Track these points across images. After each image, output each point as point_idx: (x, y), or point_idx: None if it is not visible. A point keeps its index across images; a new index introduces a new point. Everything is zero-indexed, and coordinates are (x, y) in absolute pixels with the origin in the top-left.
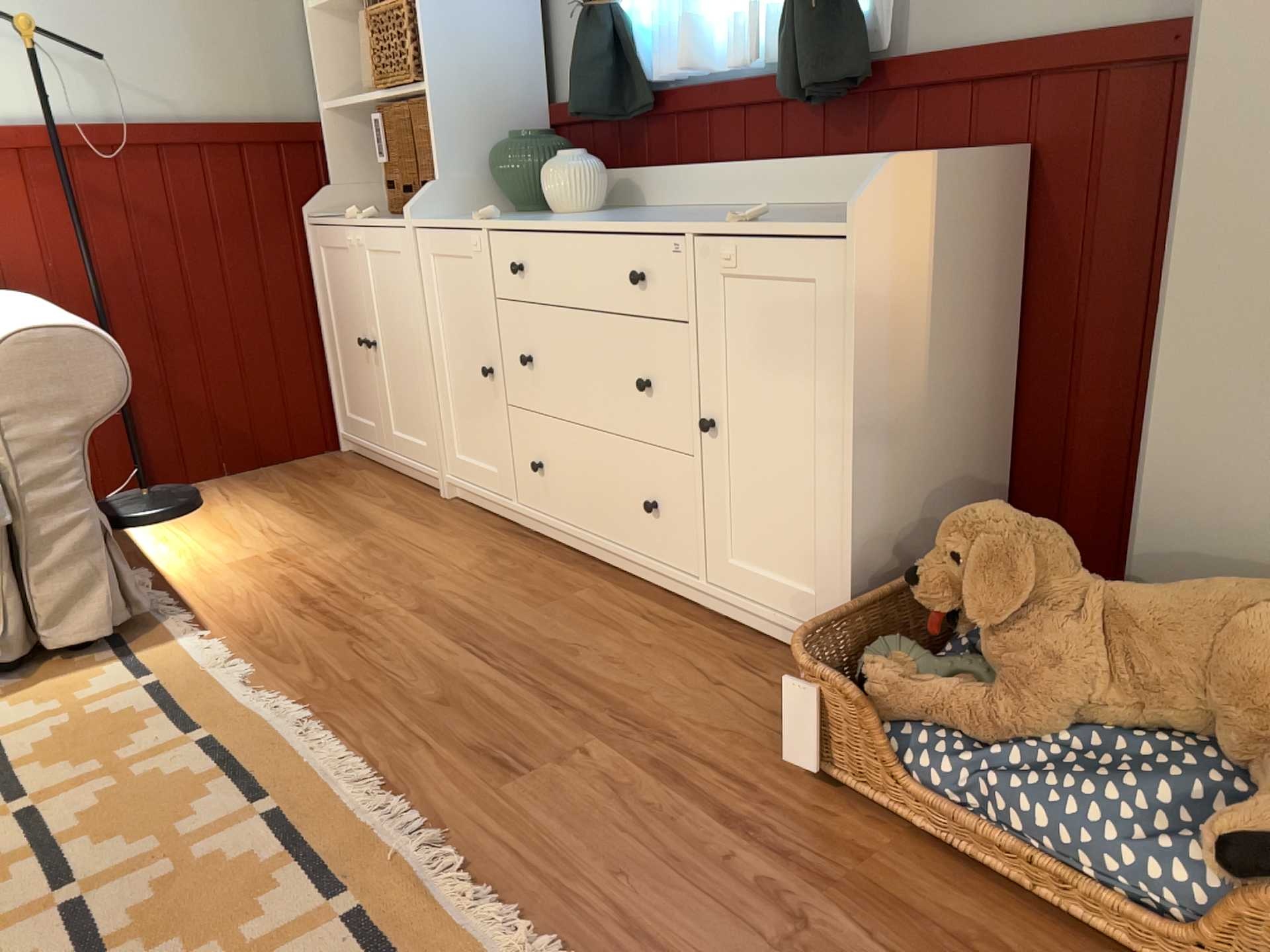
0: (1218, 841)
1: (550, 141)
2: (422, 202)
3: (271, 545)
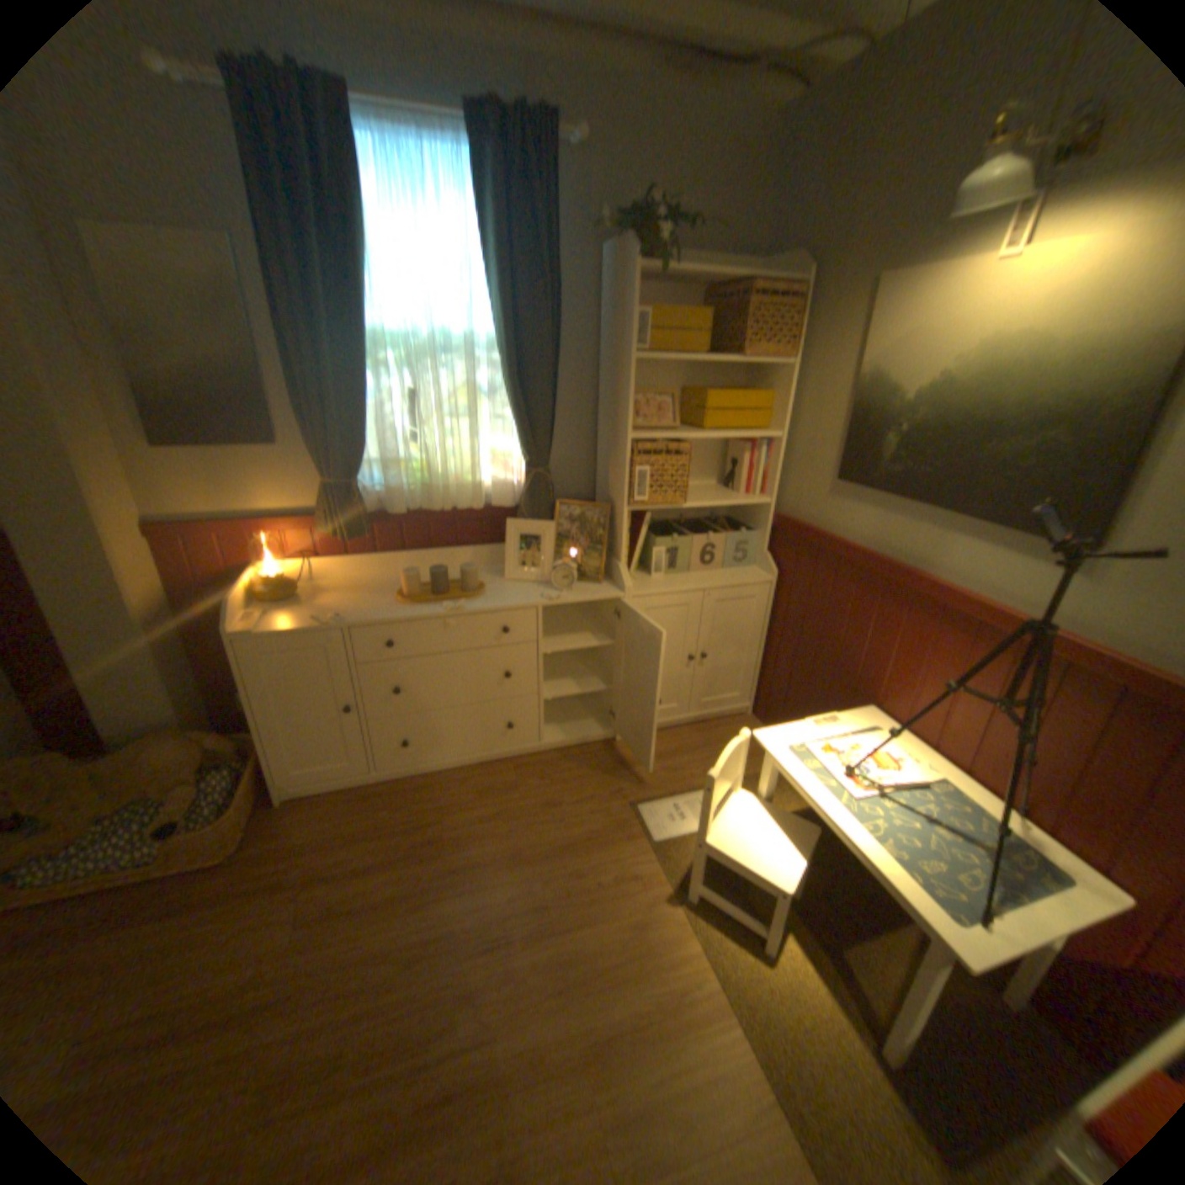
0: (150, 838)
1: None
2: None
3: None
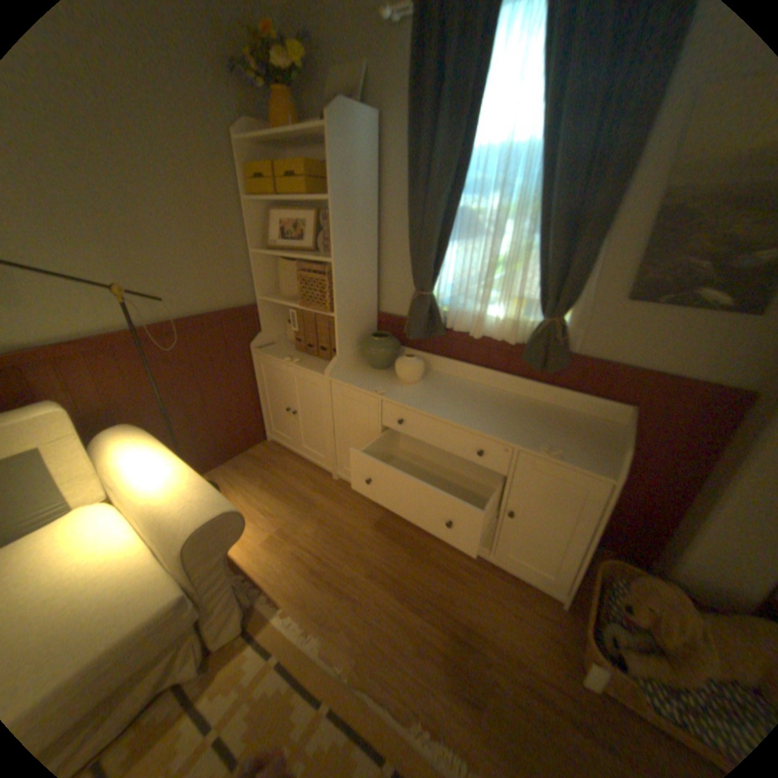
0: None
1: (392, 342)
2: (333, 368)
3: (272, 525)
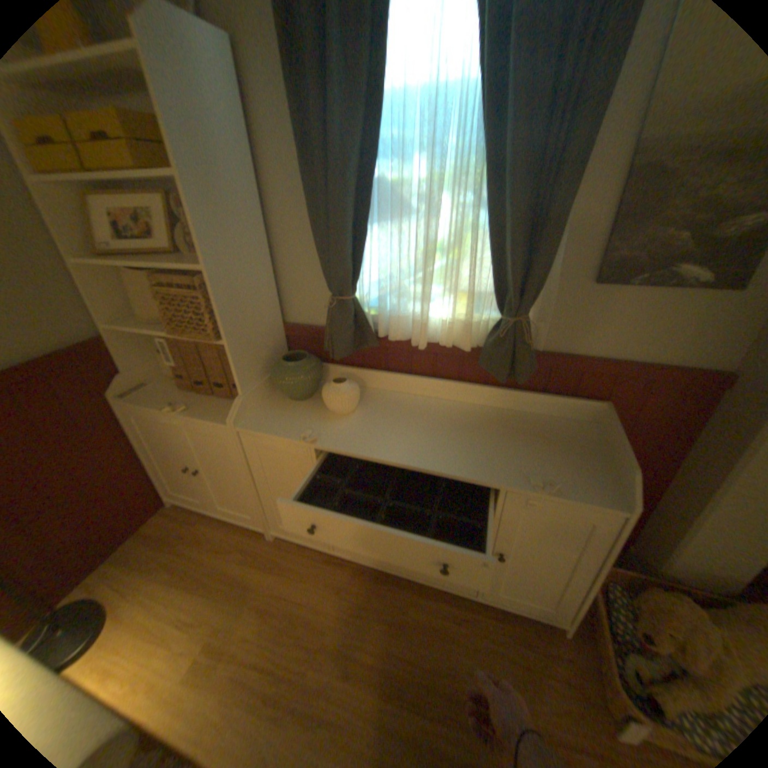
0: None
1: (313, 363)
2: (238, 412)
3: (194, 640)
